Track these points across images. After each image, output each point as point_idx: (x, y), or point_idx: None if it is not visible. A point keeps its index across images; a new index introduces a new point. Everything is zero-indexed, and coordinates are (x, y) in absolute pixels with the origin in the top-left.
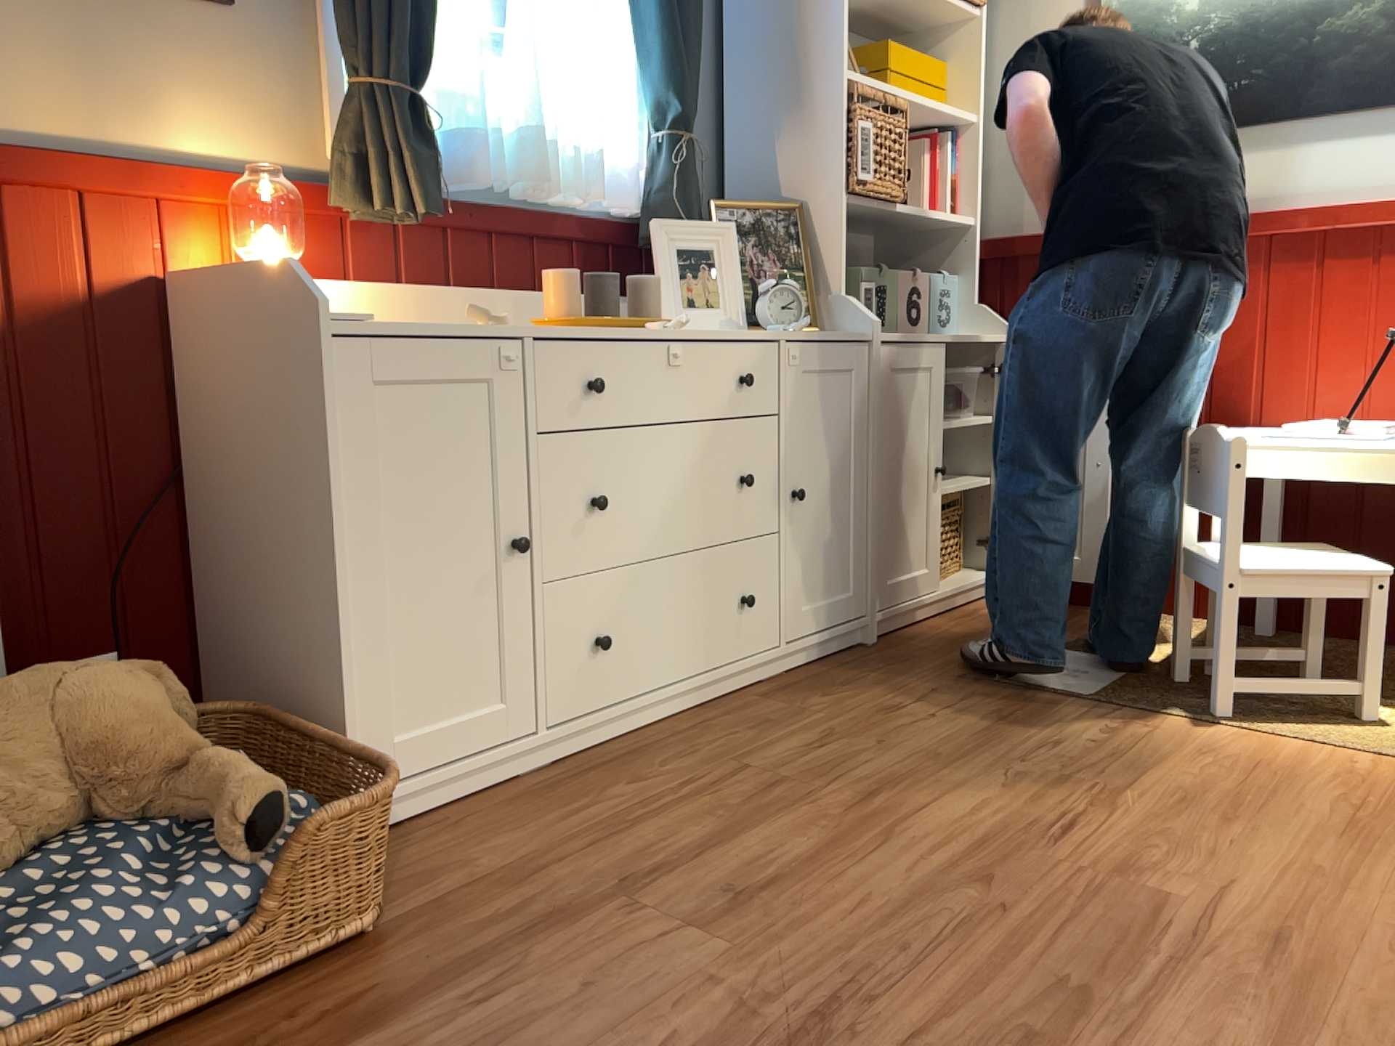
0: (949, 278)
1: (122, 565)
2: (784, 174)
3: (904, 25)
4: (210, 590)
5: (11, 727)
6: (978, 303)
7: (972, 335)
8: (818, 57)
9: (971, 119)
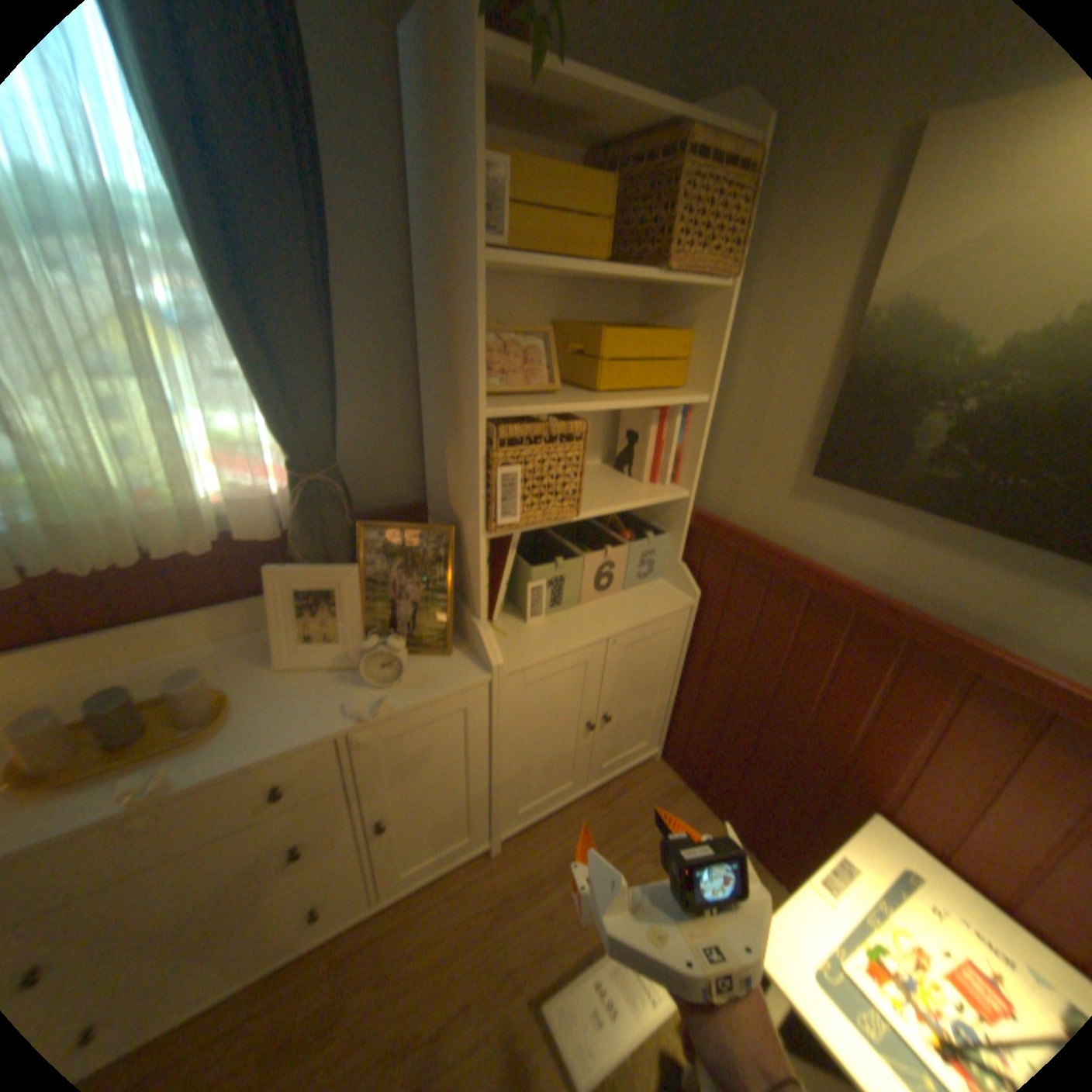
0: (662, 533)
1: None
2: (451, 487)
3: (656, 284)
4: None
5: None
6: (681, 562)
7: (656, 607)
8: (465, 387)
9: (702, 402)
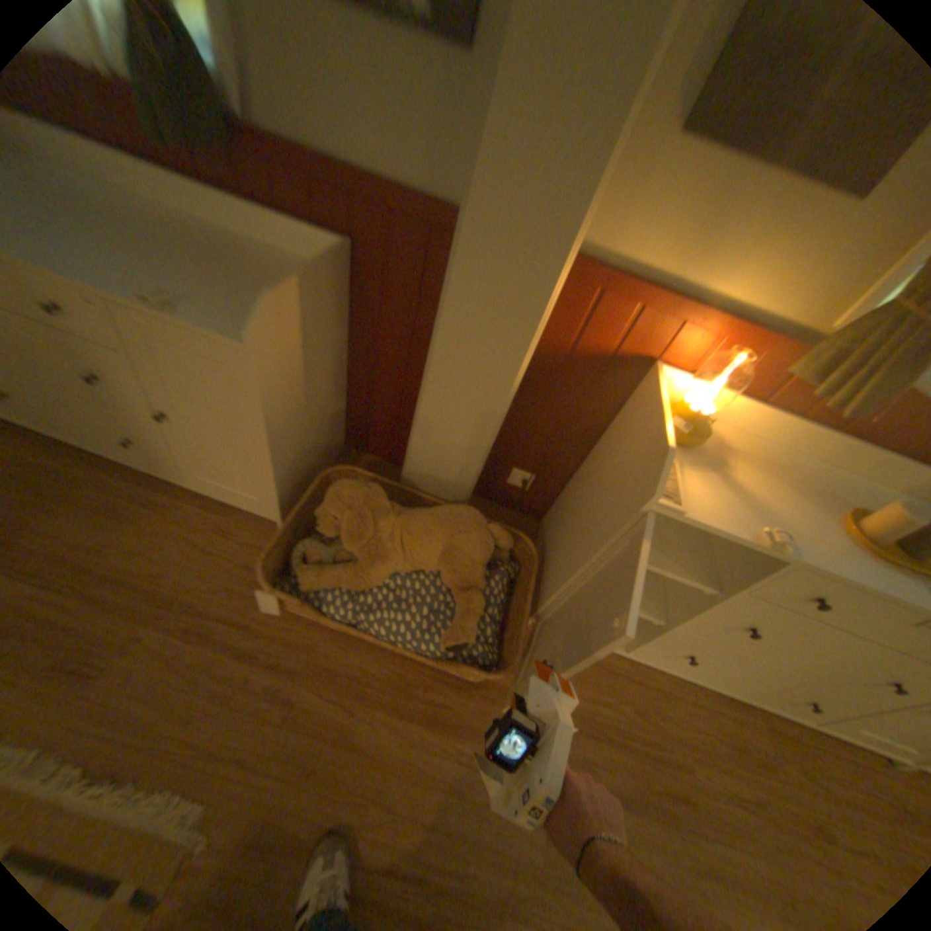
0: None
1: (547, 464)
2: None
3: None
4: (574, 488)
5: (435, 540)
6: None
7: None
8: None
9: None
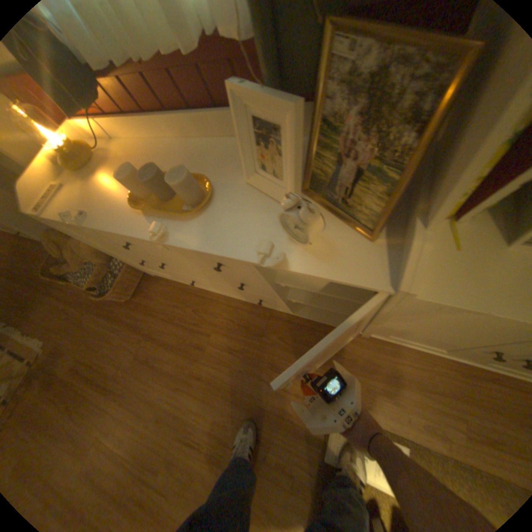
0: None
1: None
2: None
3: None
4: None
5: (78, 246)
6: None
7: None
8: None
9: None
